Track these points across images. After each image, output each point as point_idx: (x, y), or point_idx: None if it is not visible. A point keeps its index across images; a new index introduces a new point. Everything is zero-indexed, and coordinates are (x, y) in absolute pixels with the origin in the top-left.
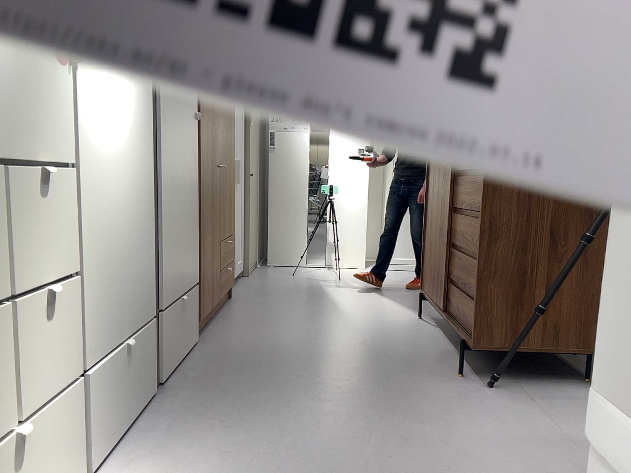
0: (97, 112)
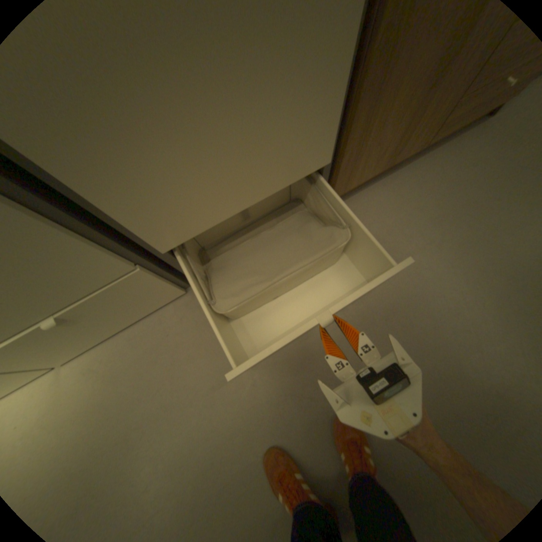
0: None
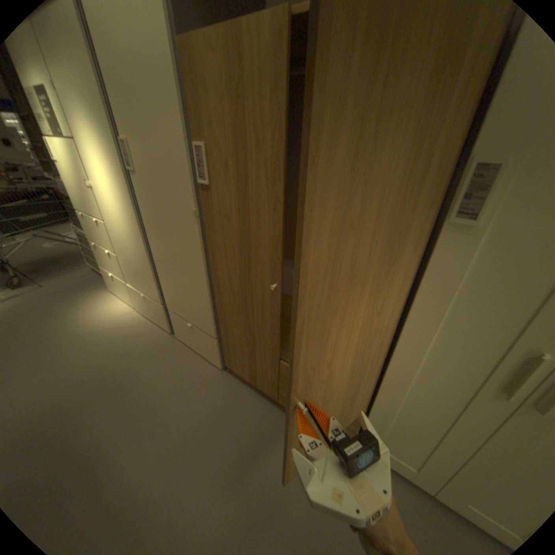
0: (106, 205)
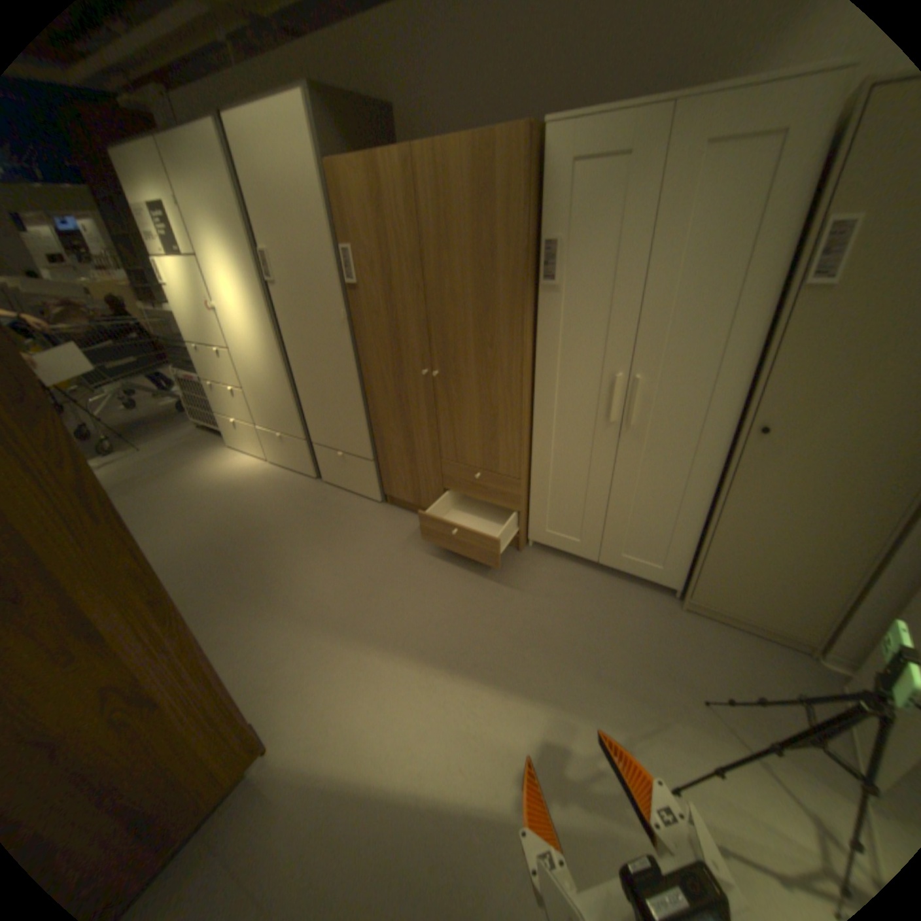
0: (233, 328)
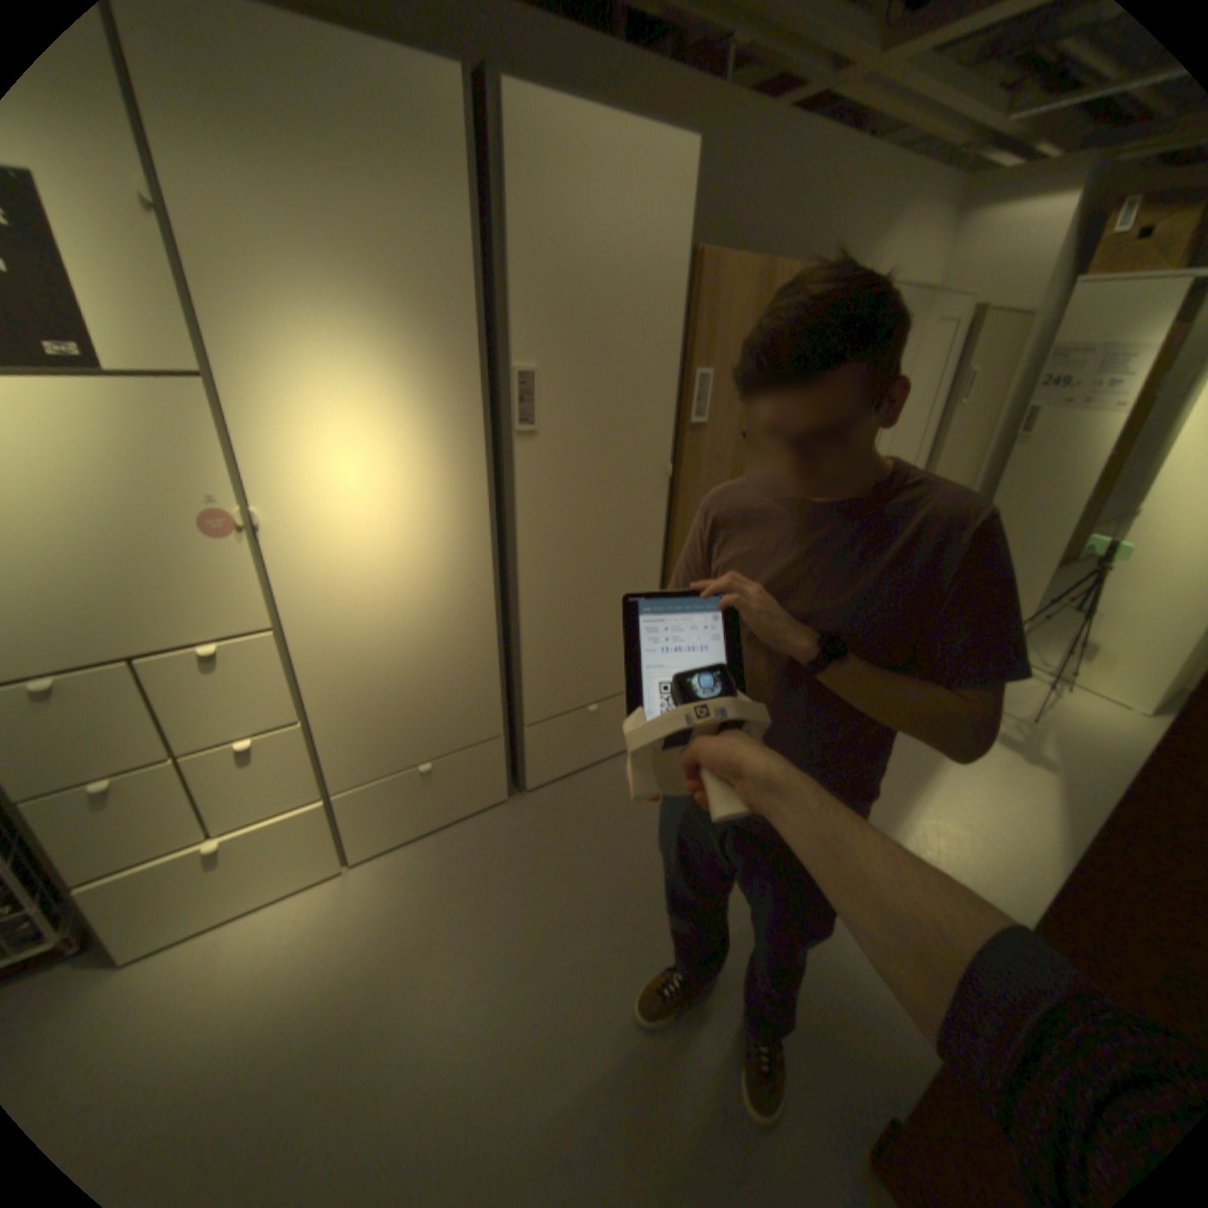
0: (332, 559)
